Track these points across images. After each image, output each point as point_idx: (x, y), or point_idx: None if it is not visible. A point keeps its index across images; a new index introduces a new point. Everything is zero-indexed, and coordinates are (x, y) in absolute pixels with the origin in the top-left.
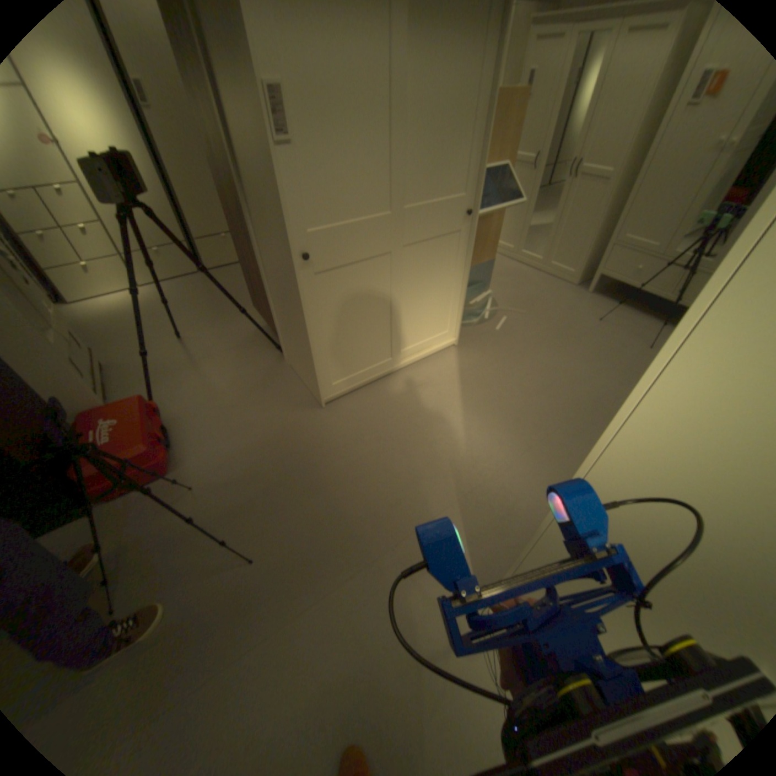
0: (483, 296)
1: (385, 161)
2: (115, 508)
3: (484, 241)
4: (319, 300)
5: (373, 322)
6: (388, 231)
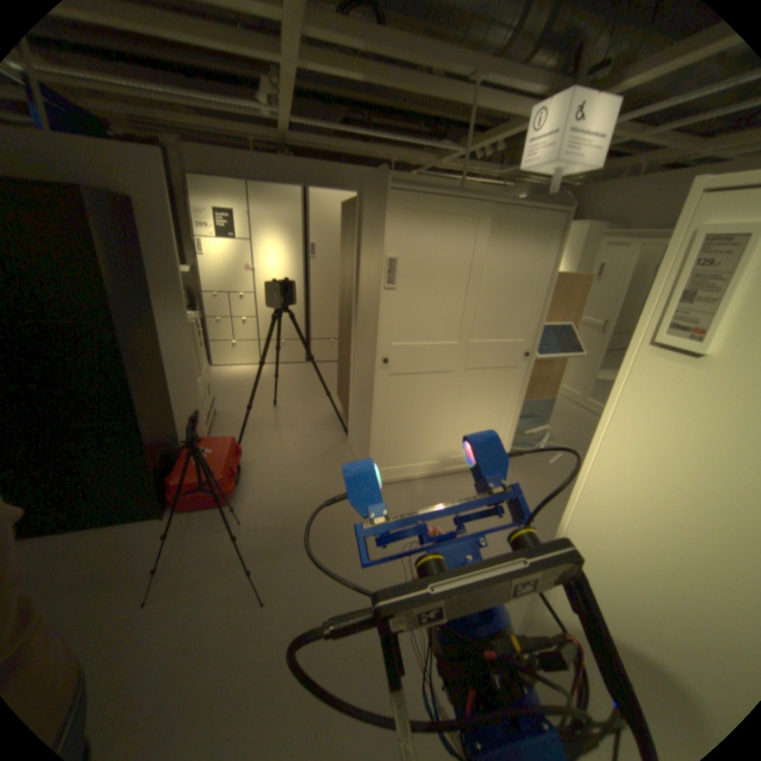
0: (540, 429)
1: (460, 308)
2: (180, 520)
3: (545, 381)
4: (387, 394)
5: (427, 423)
6: (453, 355)
